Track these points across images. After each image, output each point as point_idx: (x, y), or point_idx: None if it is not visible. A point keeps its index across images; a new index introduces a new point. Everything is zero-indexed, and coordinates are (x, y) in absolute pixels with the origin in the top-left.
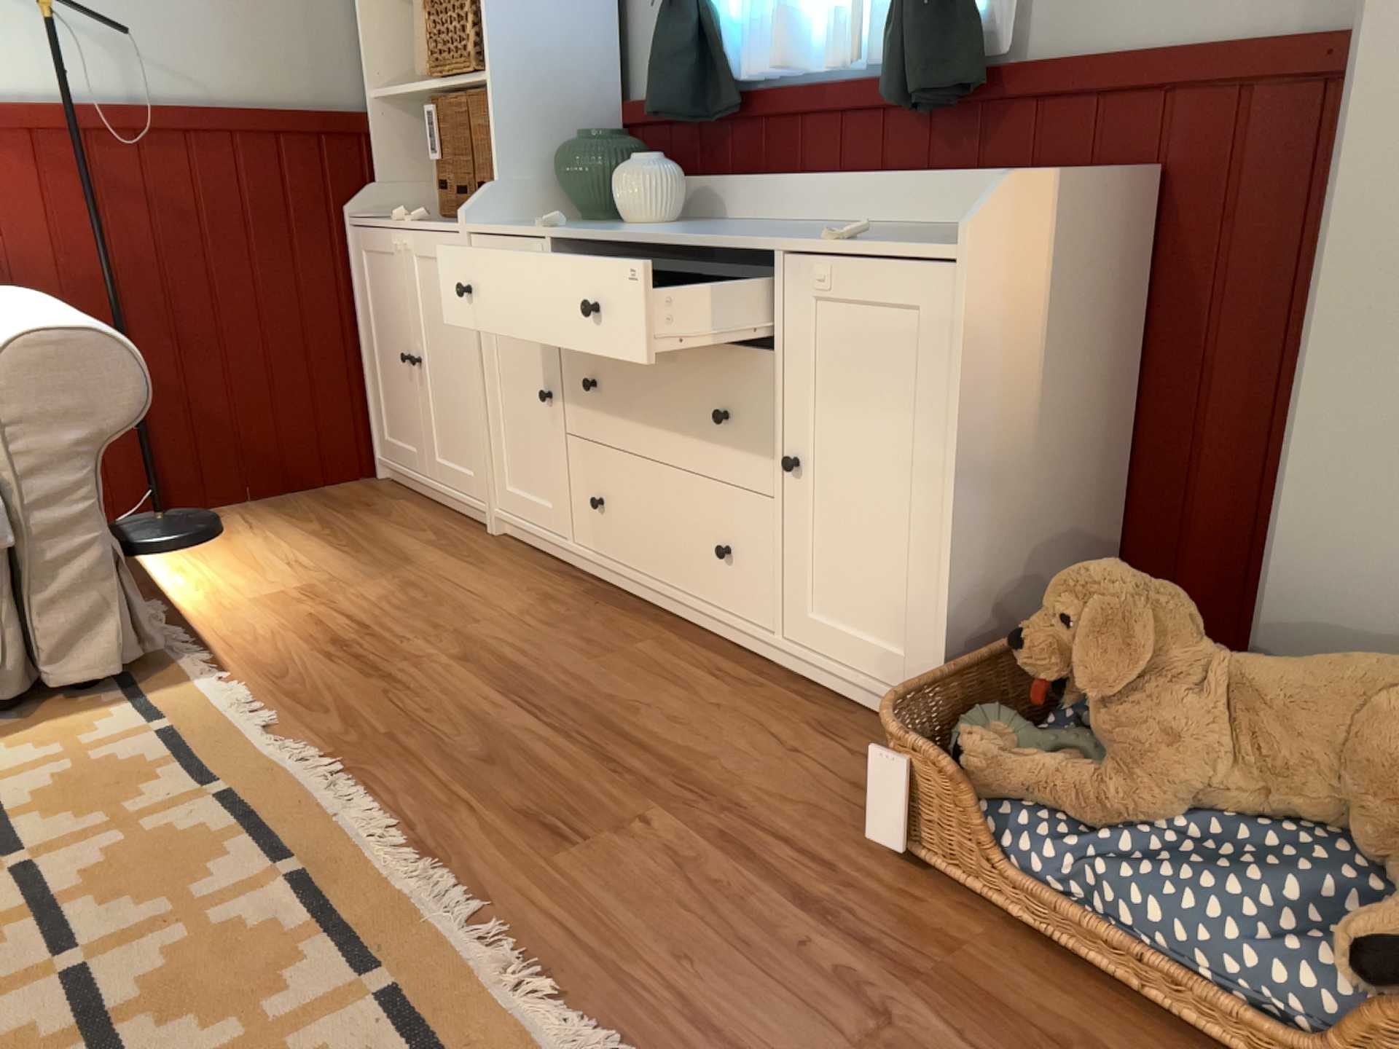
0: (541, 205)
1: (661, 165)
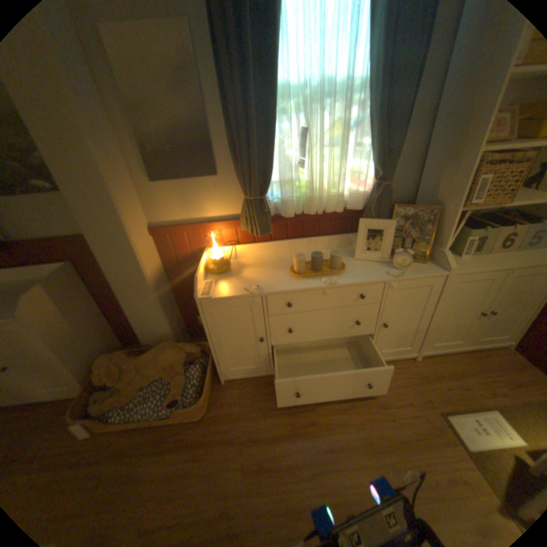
0: None
1: None
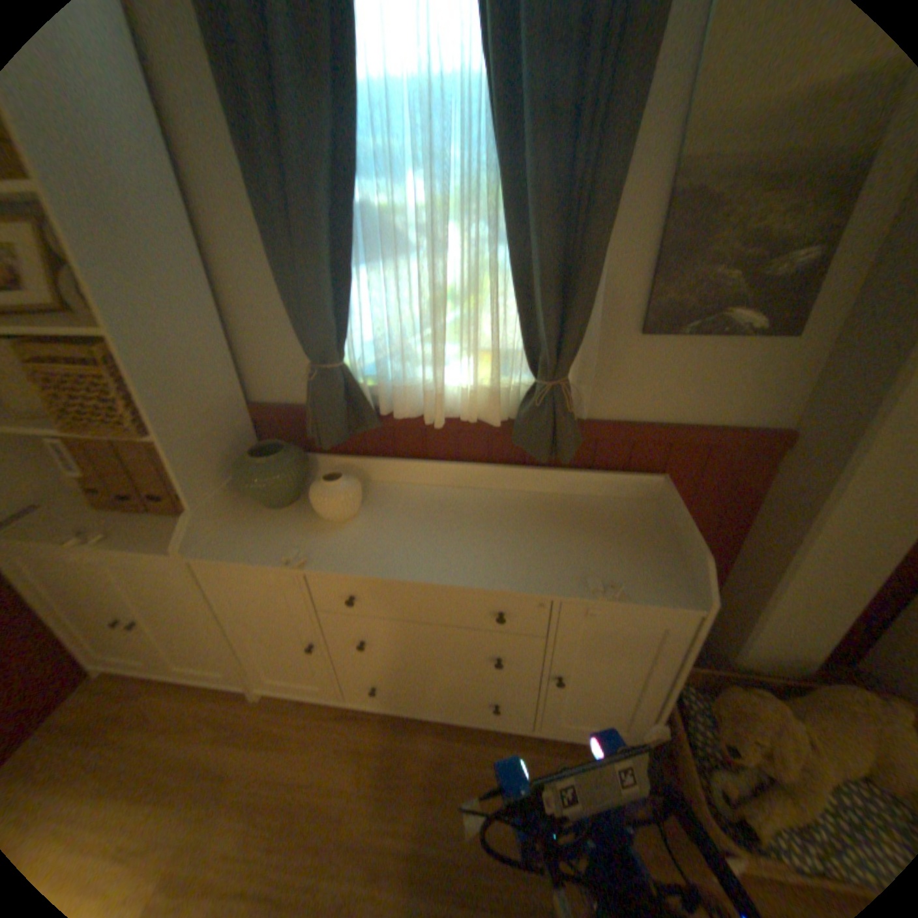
0: (227, 501)
1: (352, 481)
